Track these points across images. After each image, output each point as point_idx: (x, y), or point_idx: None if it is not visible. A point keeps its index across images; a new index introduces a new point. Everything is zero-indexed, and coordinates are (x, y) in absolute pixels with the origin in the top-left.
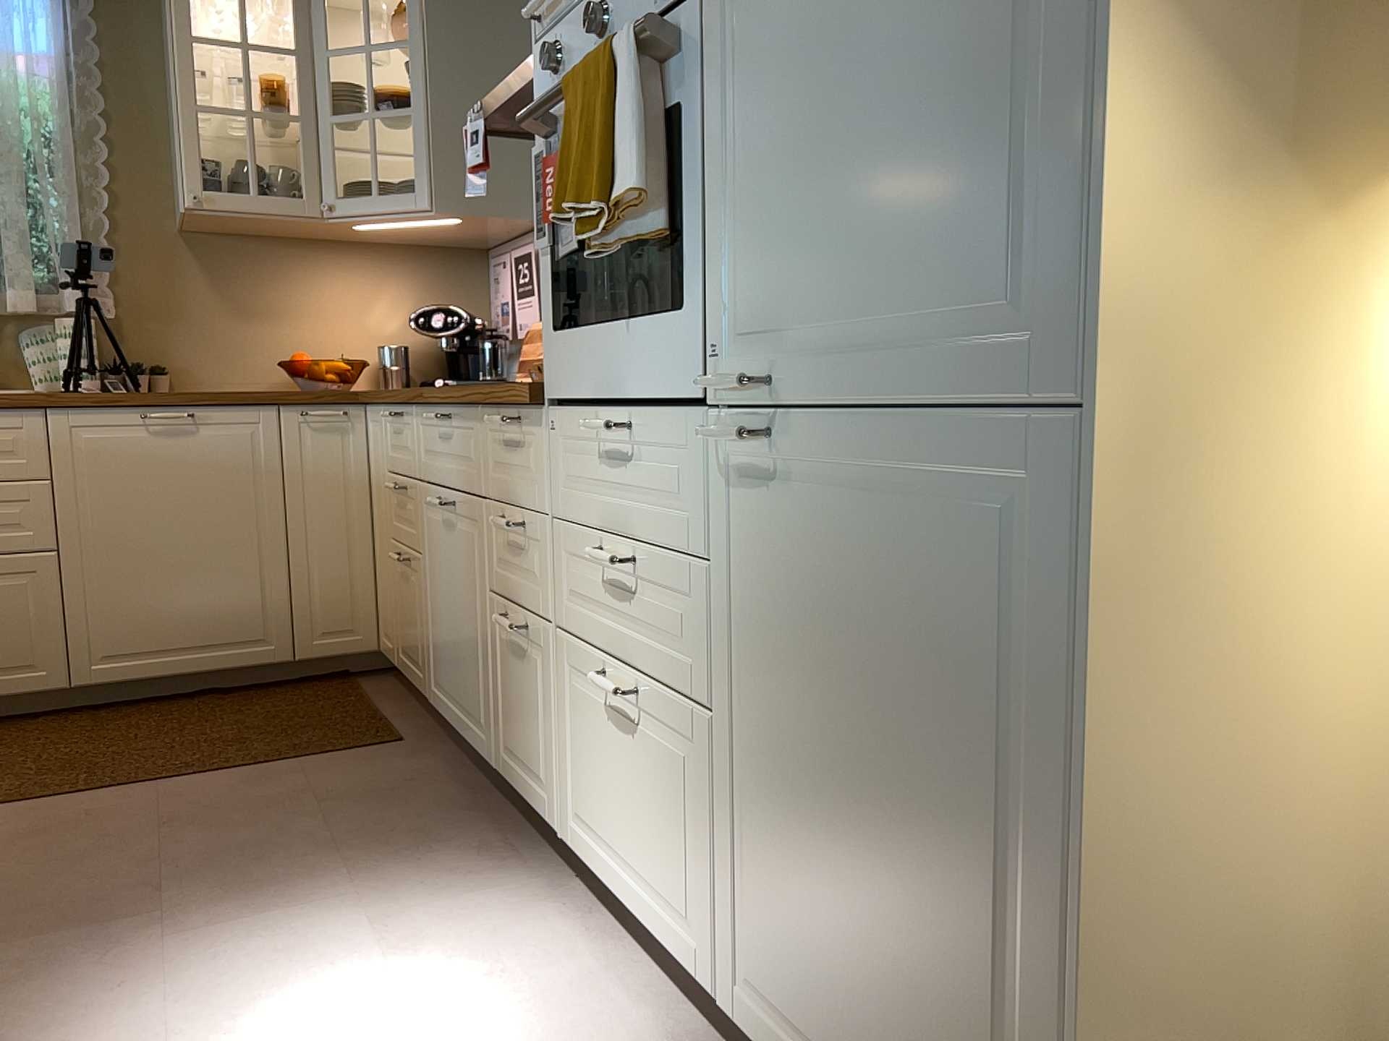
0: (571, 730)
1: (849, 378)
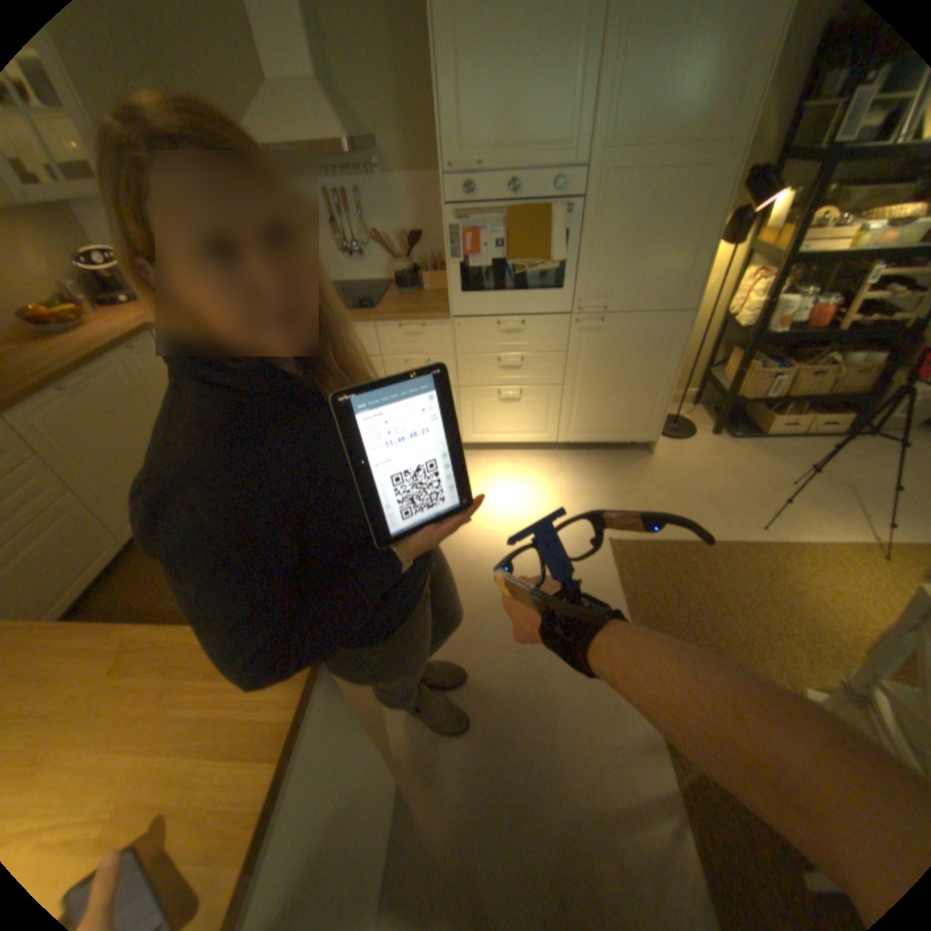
0: (467, 412)
1: (628, 306)
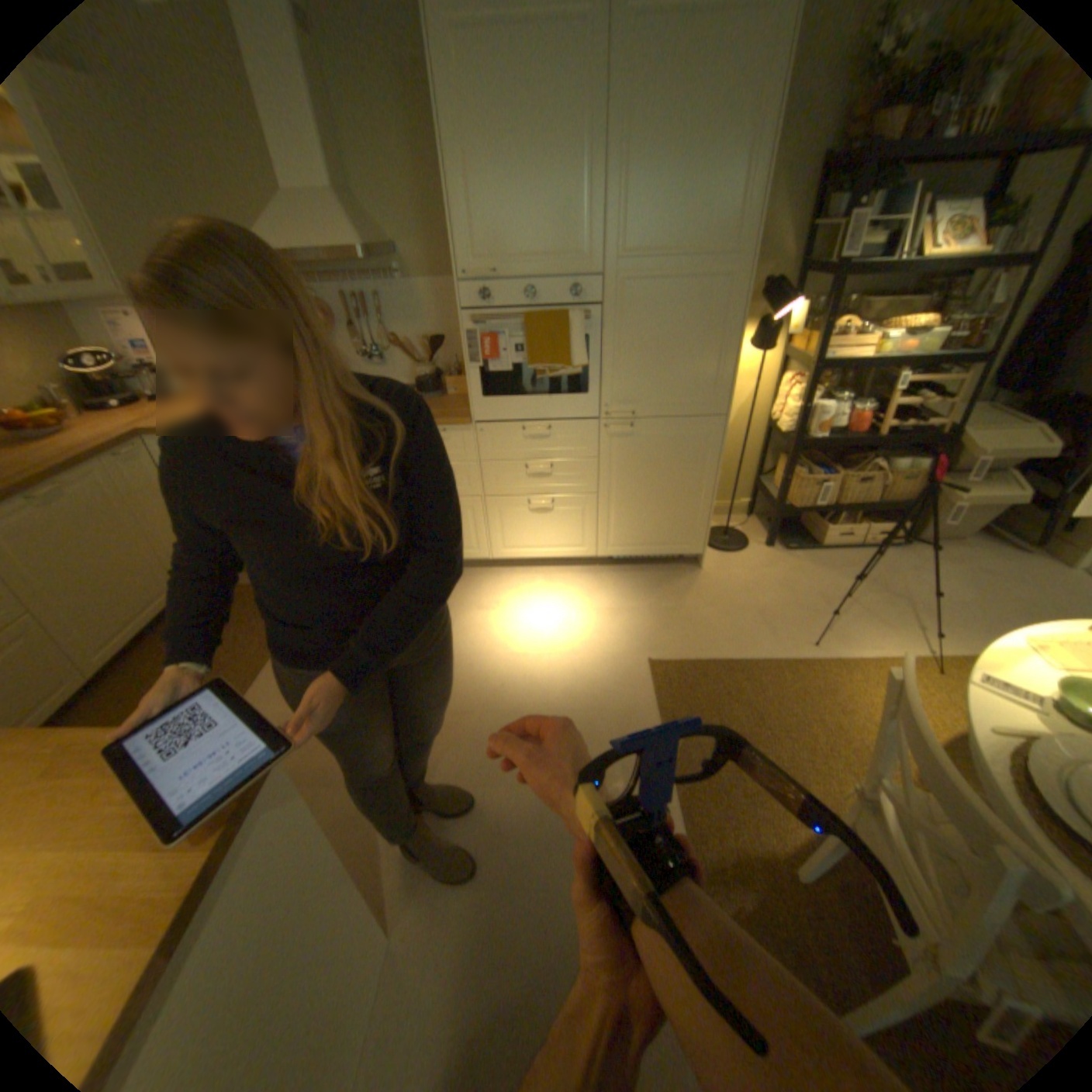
0: (495, 525)
1: (656, 411)
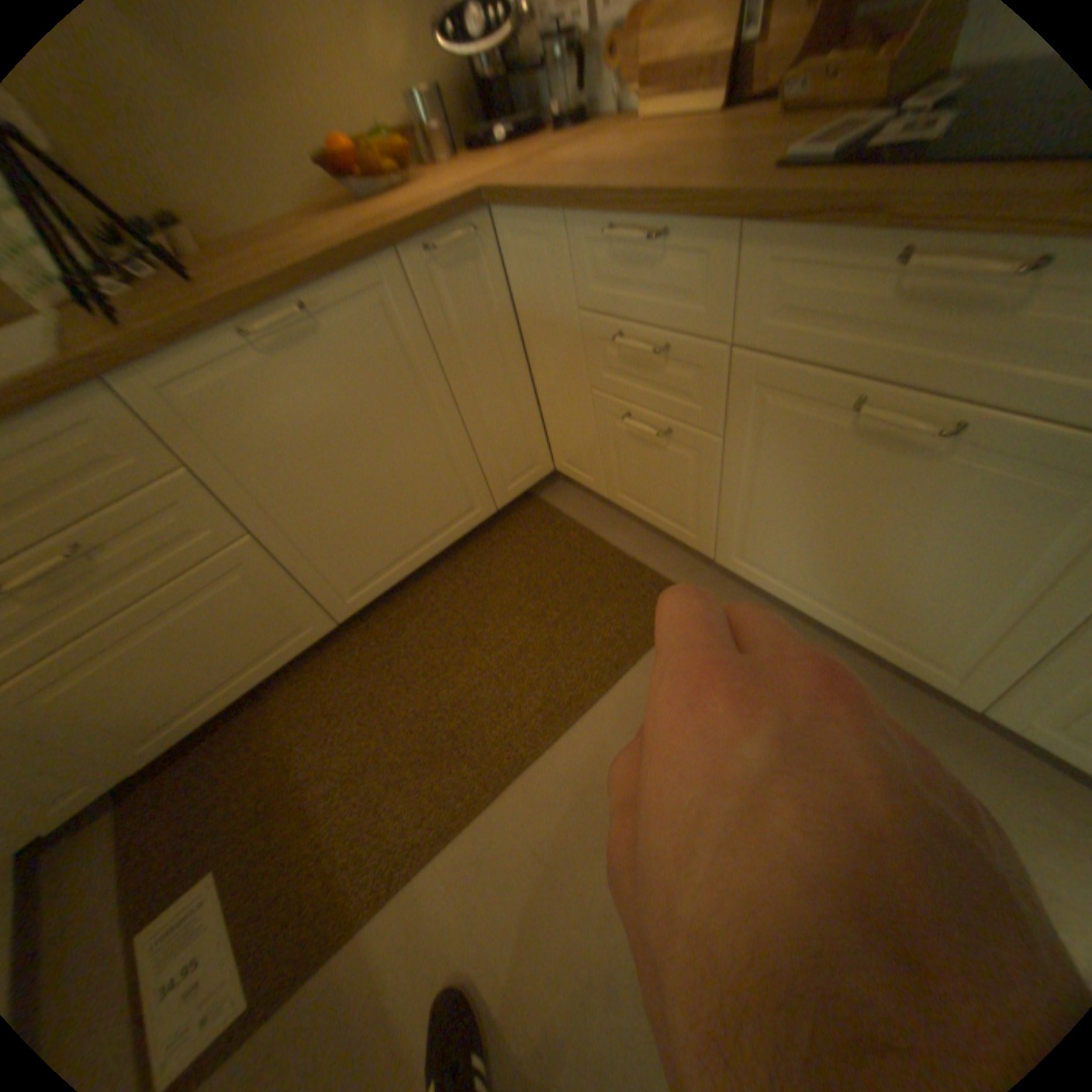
0: None
1: None
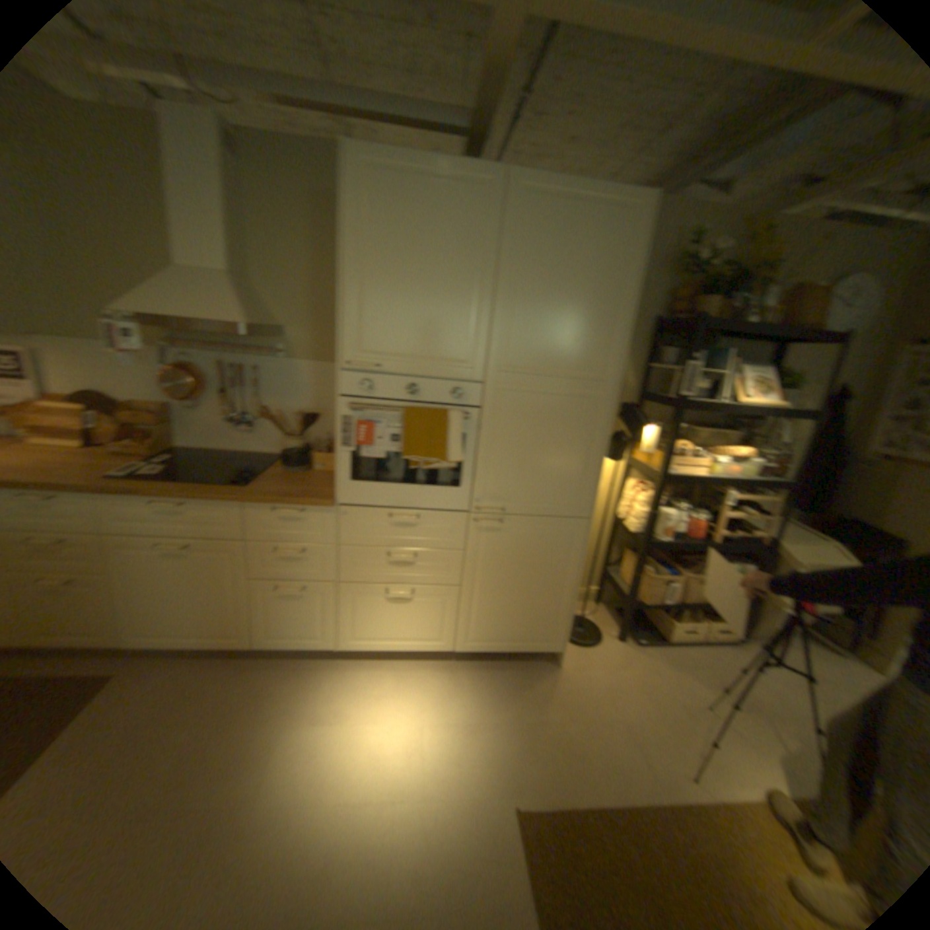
0: (345, 614)
1: (524, 509)
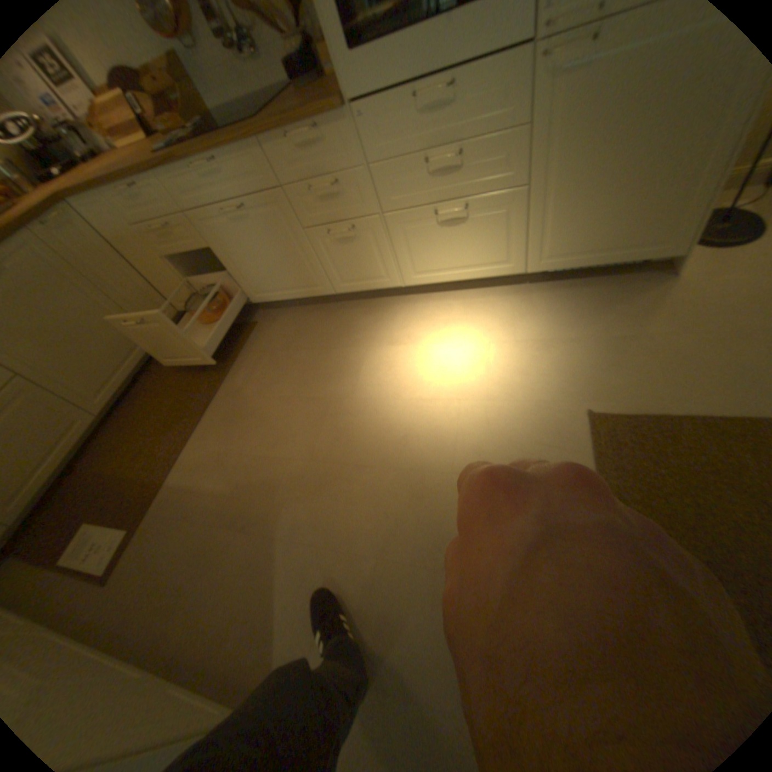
0: (403, 246)
1: None
